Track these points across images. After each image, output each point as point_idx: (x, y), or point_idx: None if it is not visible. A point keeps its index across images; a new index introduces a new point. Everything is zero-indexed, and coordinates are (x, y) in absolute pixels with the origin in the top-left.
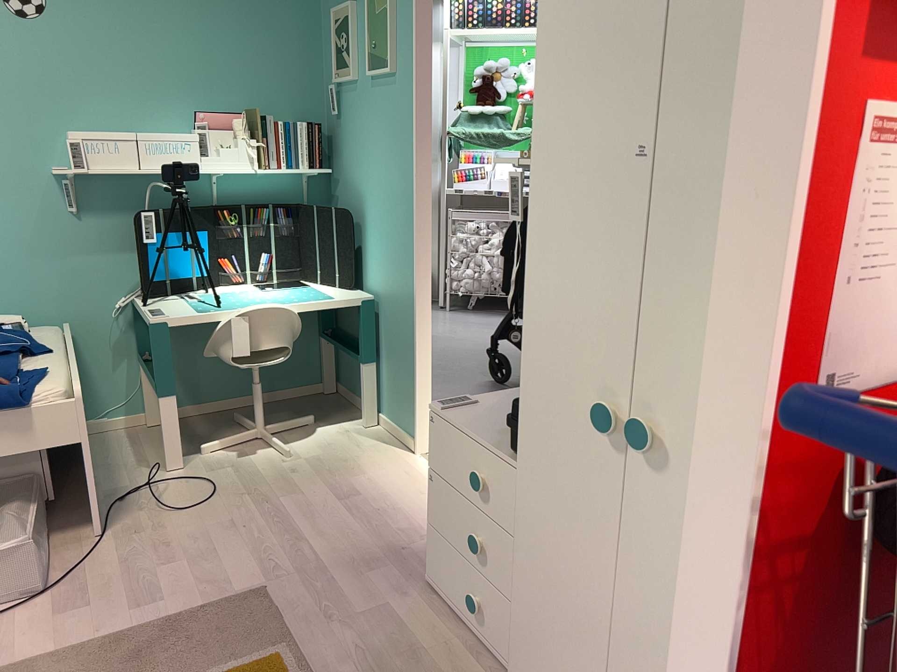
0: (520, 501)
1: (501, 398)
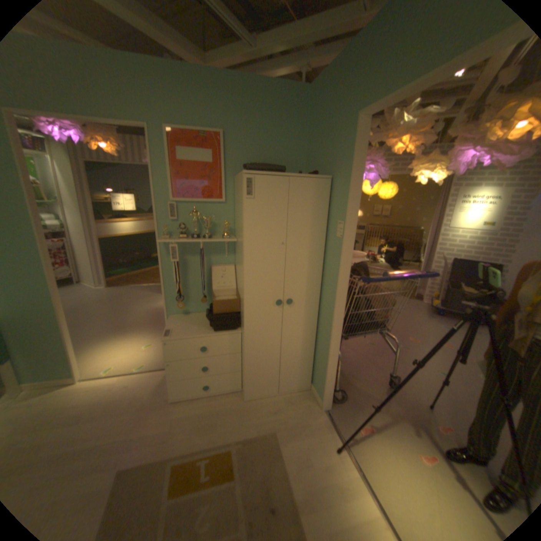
0: (245, 338)
1: (174, 324)
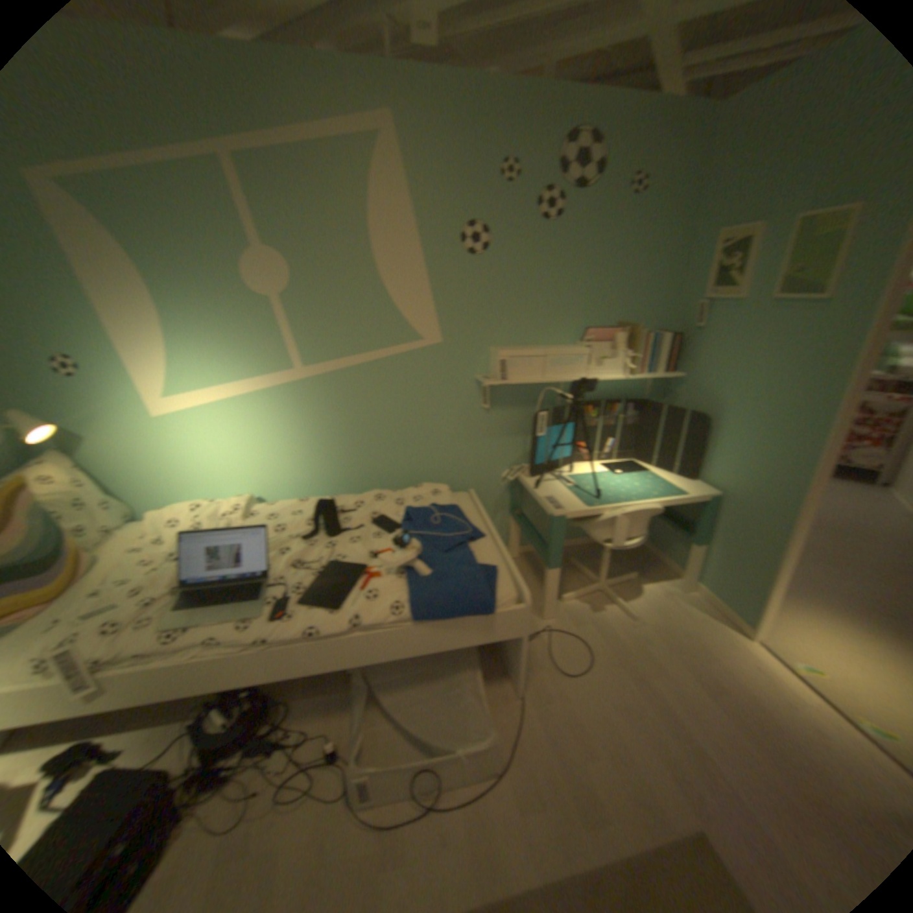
0: None
1: None
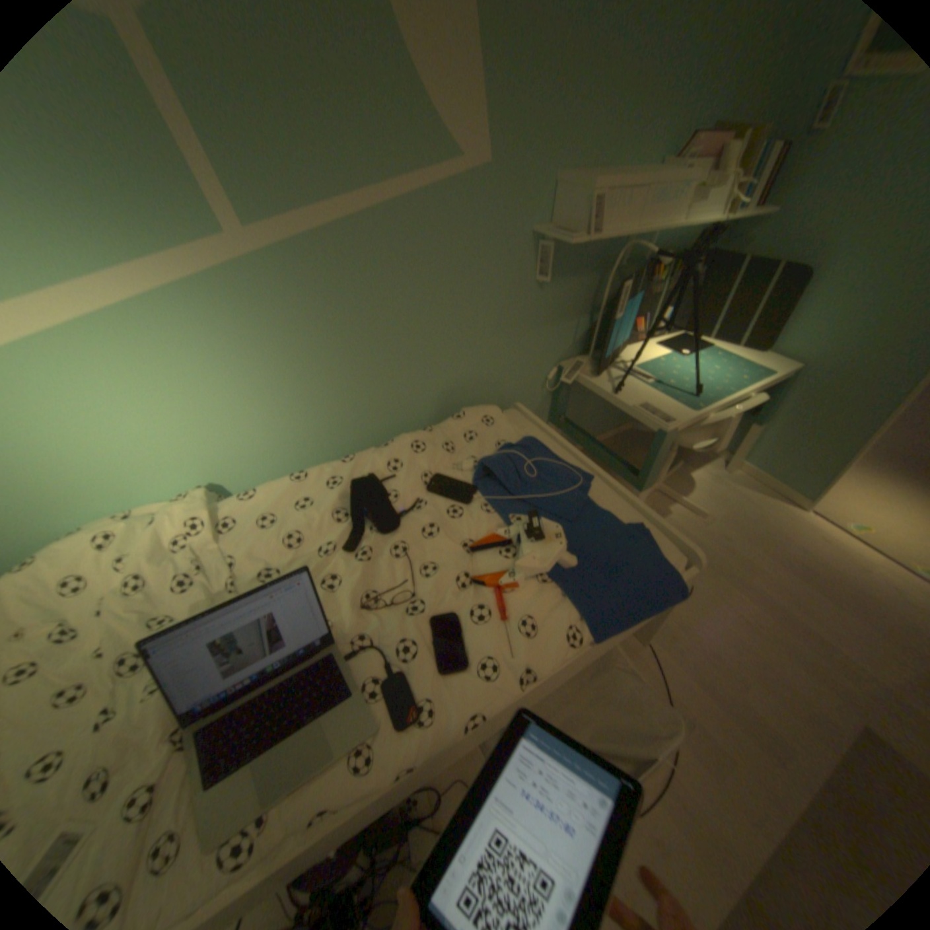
0: None
1: None
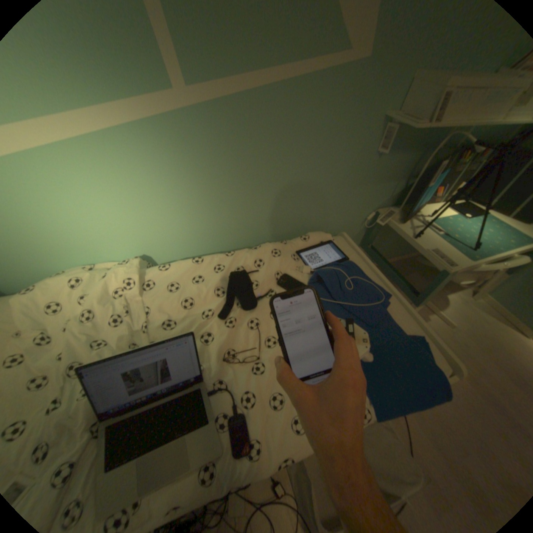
0: None
1: None
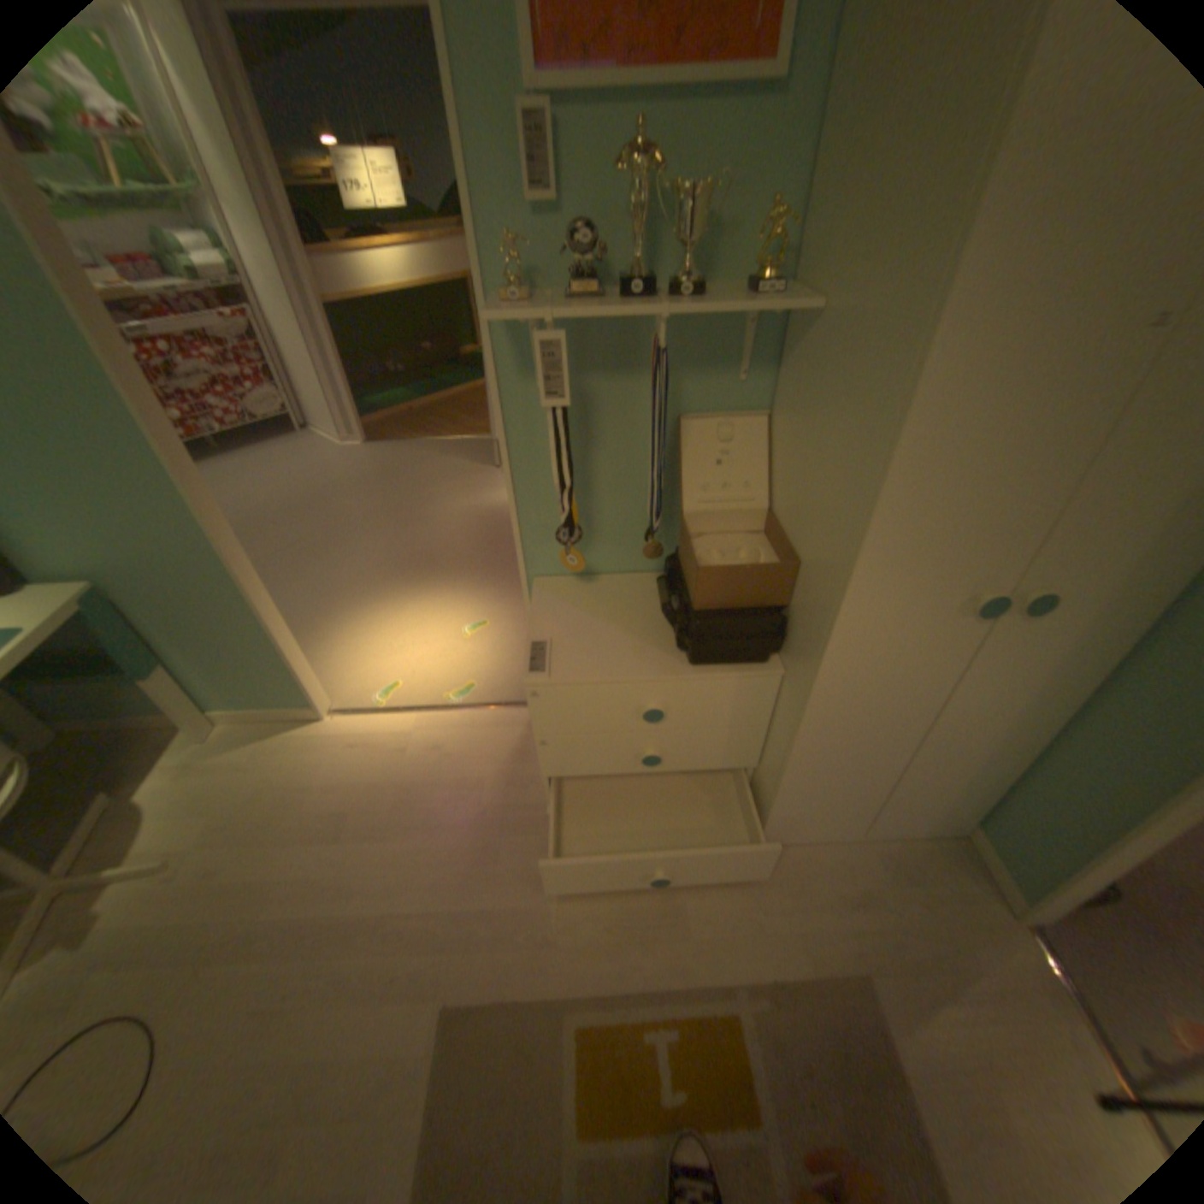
0: (810, 710)
1: (553, 618)
